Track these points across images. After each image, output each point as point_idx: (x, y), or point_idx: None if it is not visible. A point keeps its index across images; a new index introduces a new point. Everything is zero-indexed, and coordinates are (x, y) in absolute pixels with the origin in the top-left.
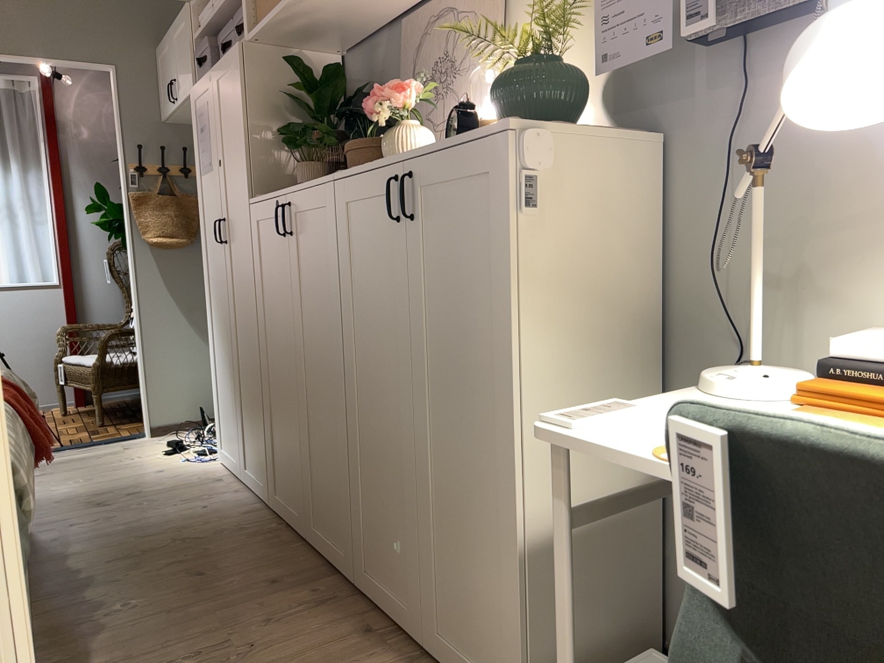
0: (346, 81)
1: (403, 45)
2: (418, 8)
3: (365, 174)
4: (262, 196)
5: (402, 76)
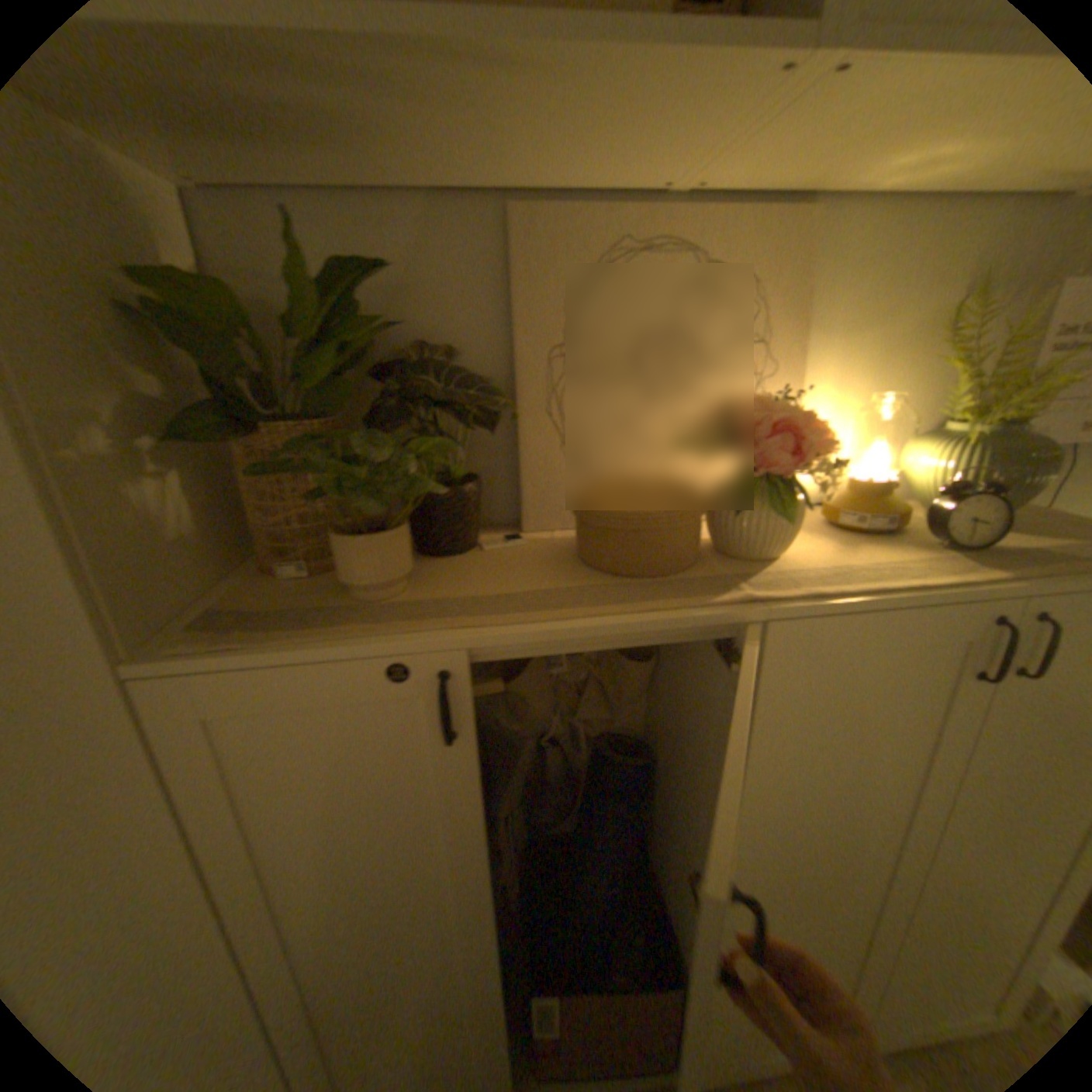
0: (207, 263)
1: (519, 259)
2: (555, 192)
3: (906, 610)
4: (215, 640)
5: (519, 323)
